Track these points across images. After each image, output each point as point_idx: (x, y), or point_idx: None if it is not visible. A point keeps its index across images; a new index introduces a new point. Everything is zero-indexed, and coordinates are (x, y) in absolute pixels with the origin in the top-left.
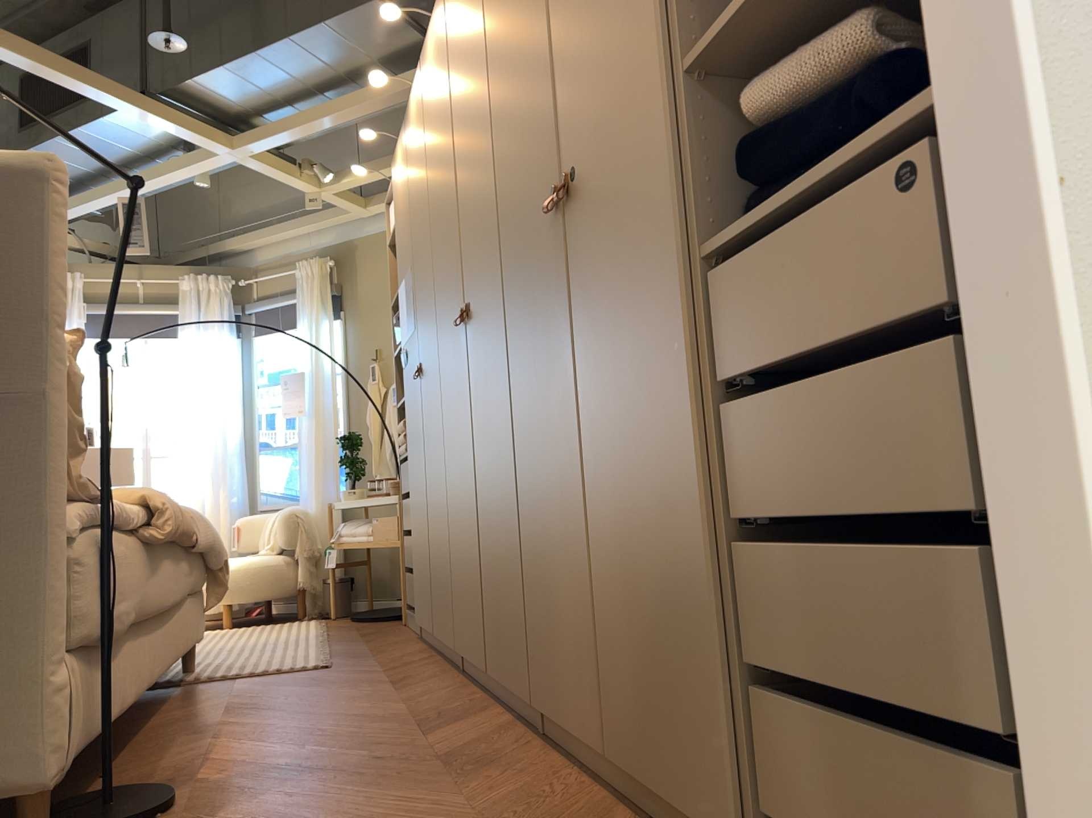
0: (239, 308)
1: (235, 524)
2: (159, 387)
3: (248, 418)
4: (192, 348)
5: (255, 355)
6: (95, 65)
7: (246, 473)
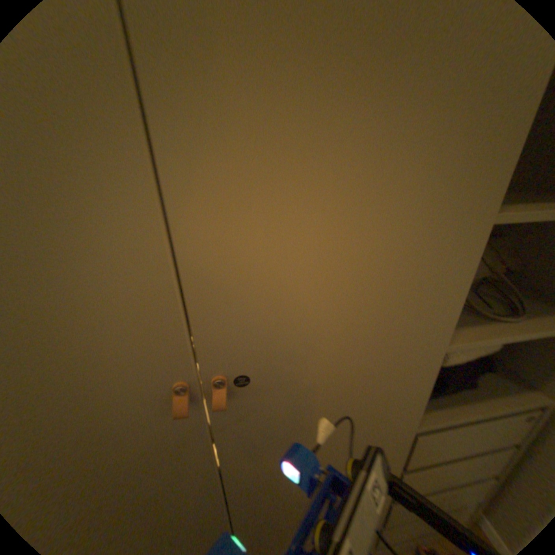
0: None
1: None
2: None
3: None
4: None
5: None
6: None
7: None
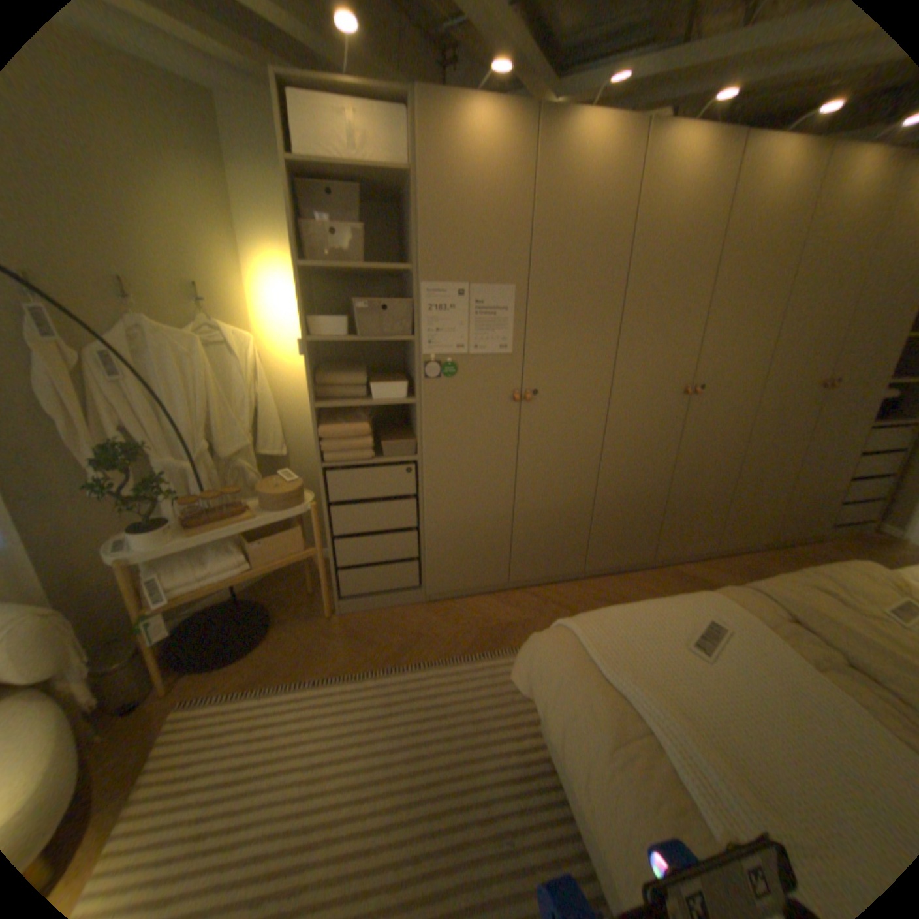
0: None
1: None
2: None
3: None
4: None
5: None
6: None
7: None
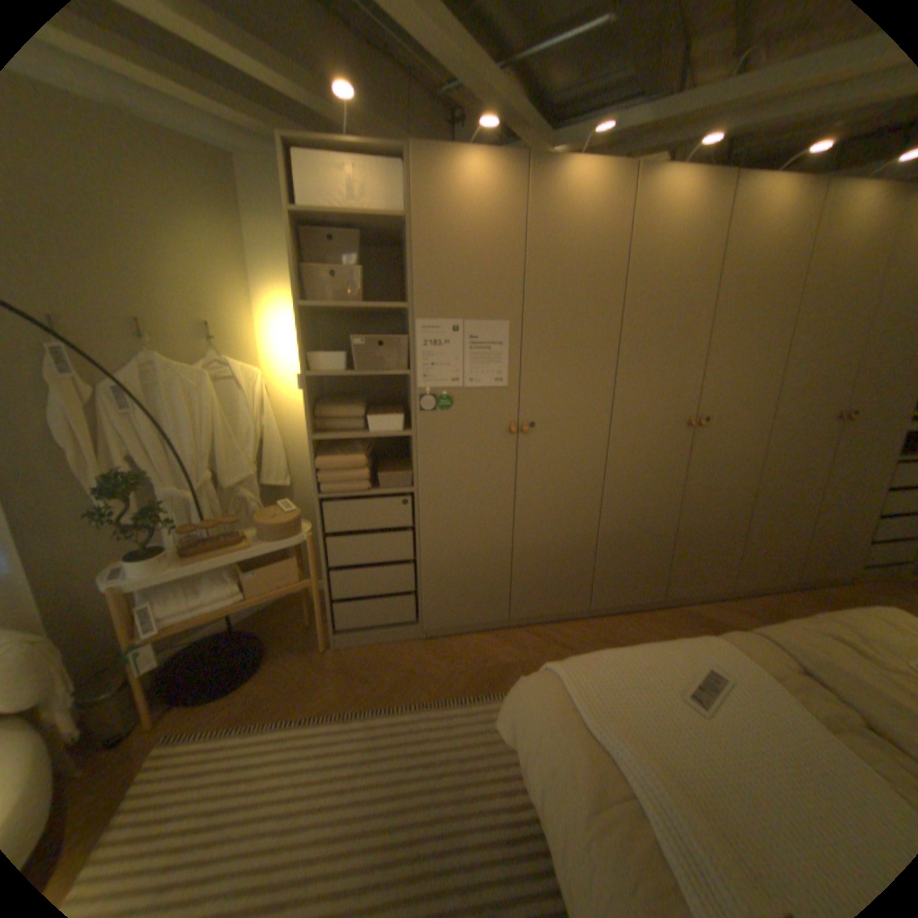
0: None
1: None
2: None
3: None
4: None
5: None
6: None
7: None
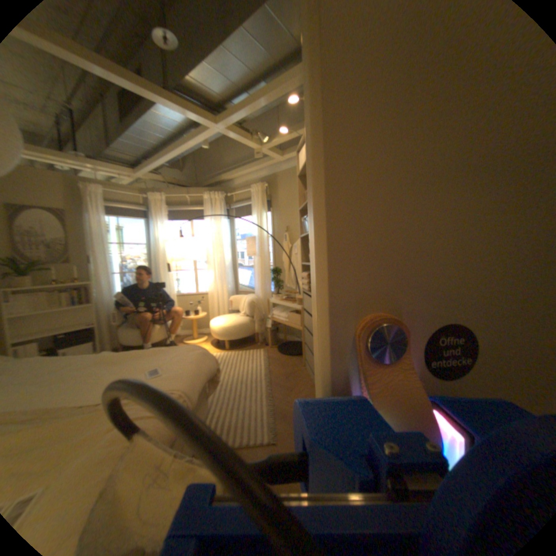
0: (228, 205)
1: (230, 299)
2: (198, 240)
3: (234, 253)
4: (210, 224)
5: (235, 226)
6: (143, 79)
7: (234, 276)
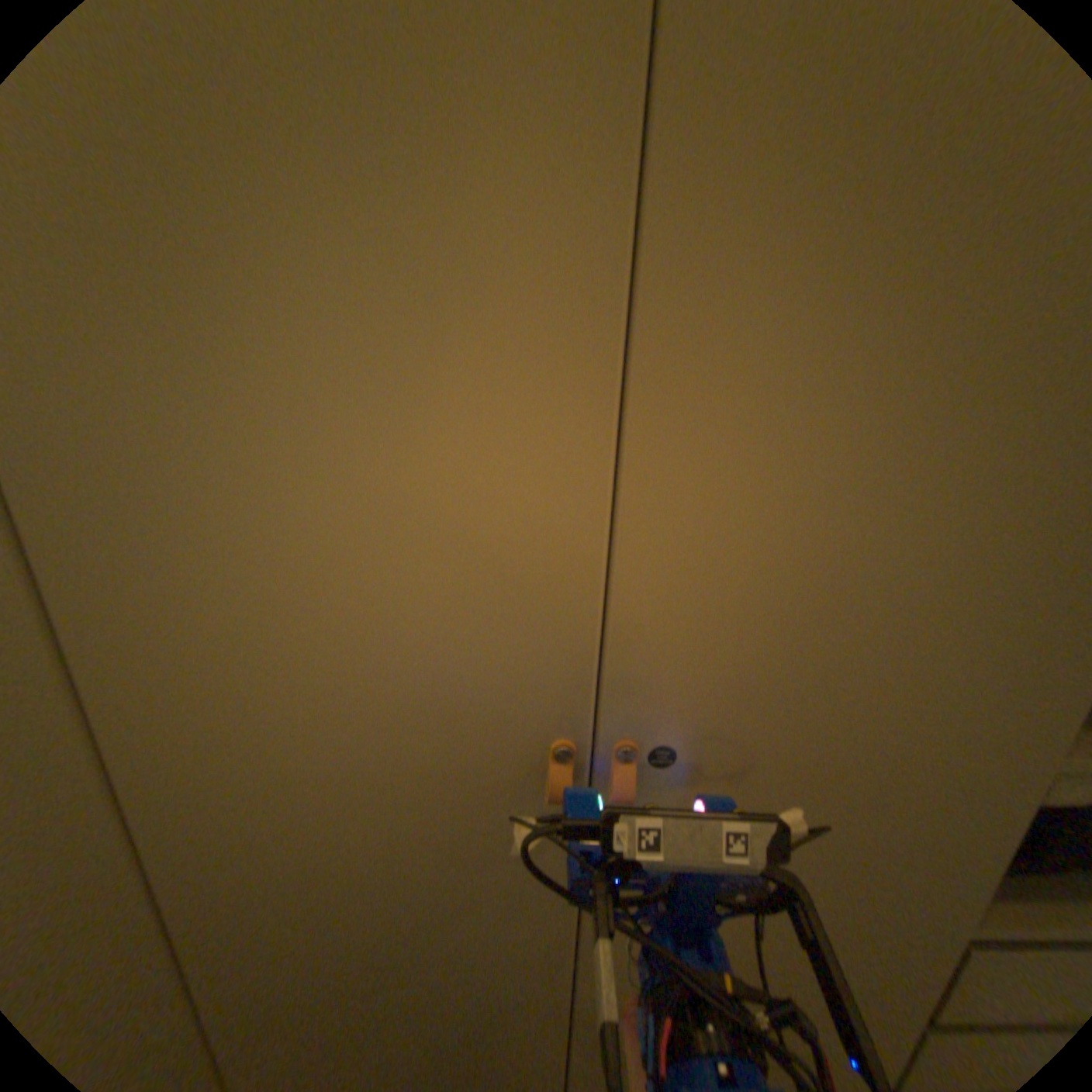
0: None
1: None
2: None
3: None
4: None
5: None
6: None
7: None
